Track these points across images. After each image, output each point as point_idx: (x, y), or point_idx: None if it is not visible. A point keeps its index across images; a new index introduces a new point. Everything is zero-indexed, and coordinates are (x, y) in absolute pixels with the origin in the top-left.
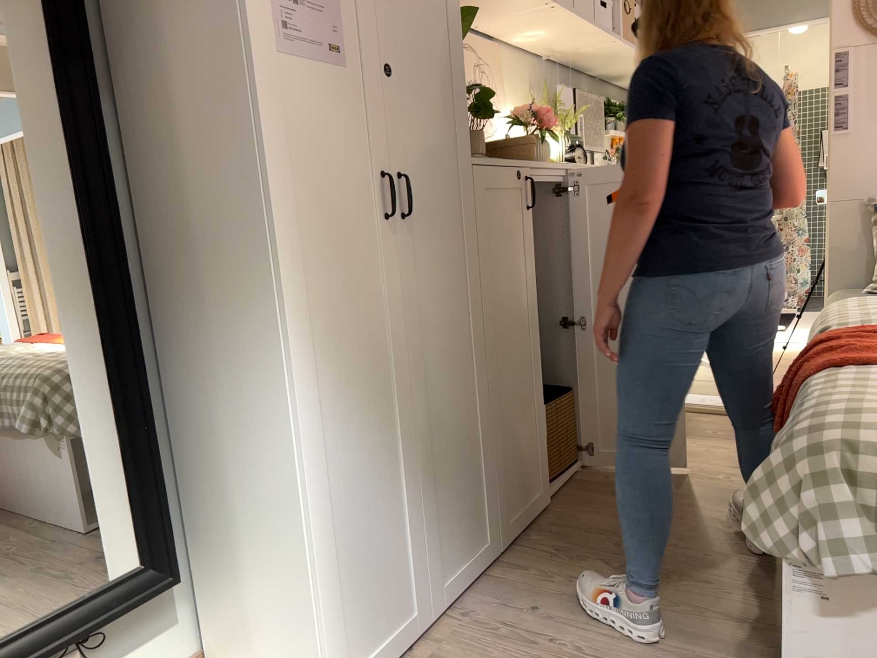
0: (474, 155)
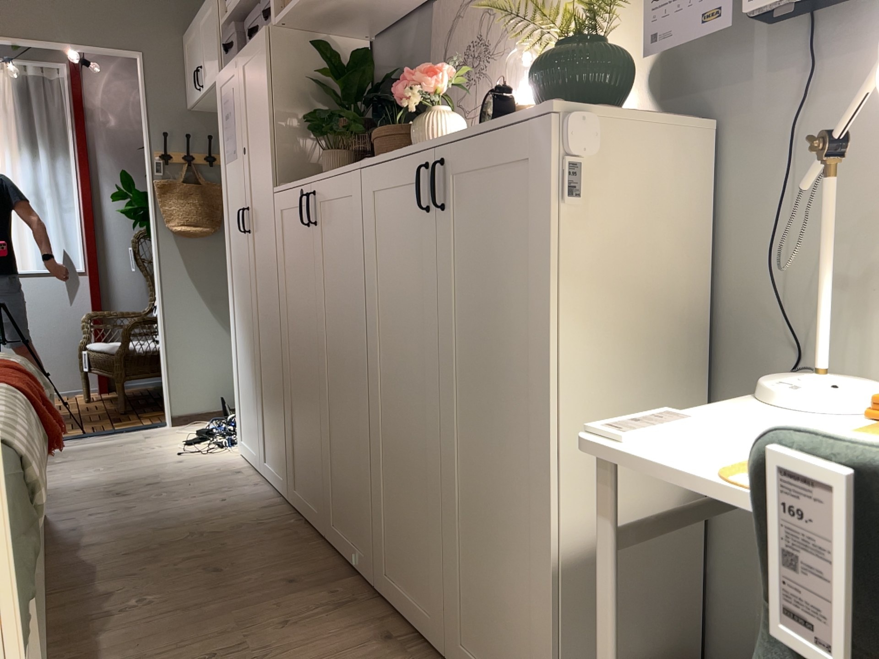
0: (280, 185)
